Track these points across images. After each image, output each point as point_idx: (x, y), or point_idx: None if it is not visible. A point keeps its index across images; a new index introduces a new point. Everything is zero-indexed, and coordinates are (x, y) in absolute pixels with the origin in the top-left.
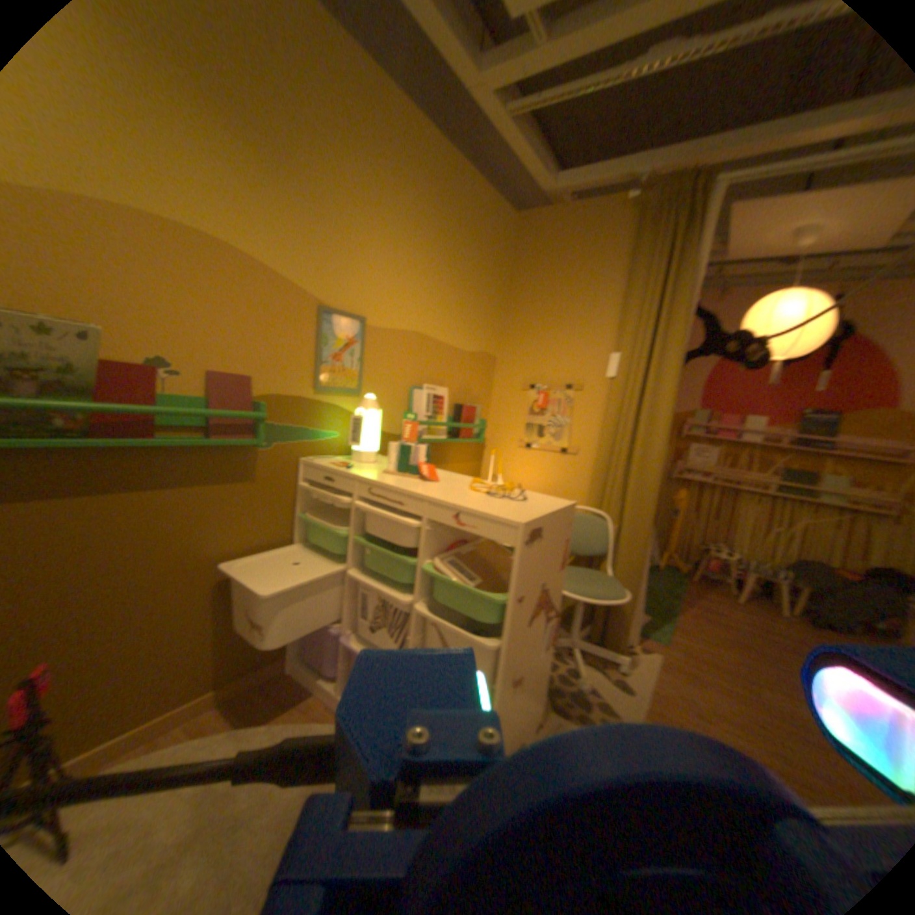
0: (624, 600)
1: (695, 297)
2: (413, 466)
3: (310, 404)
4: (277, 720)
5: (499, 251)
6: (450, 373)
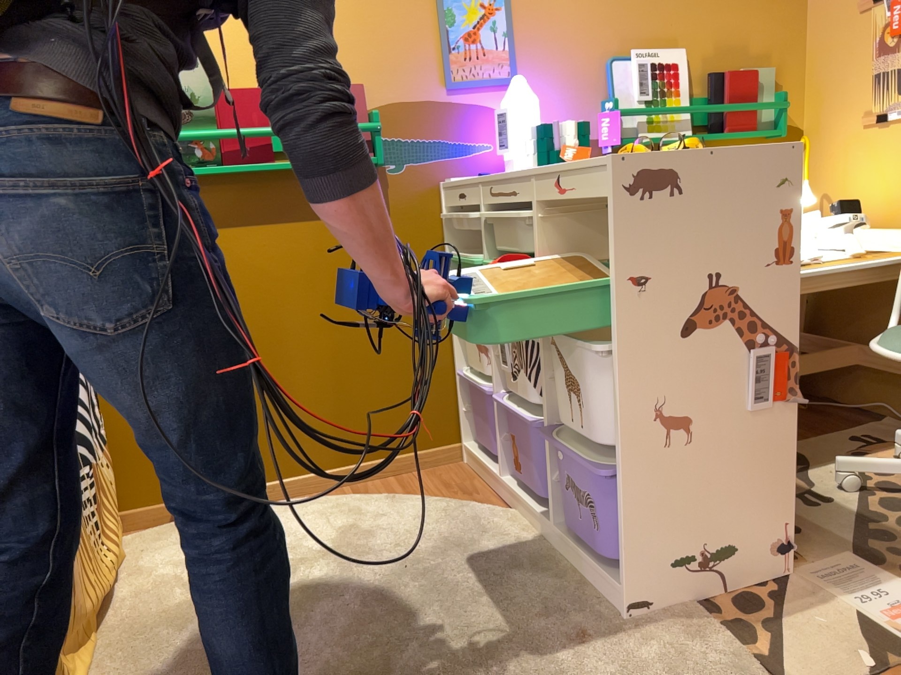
0: None
1: None
2: (558, 155)
3: (441, 109)
4: (435, 494)
5: None
6: (686, 22)
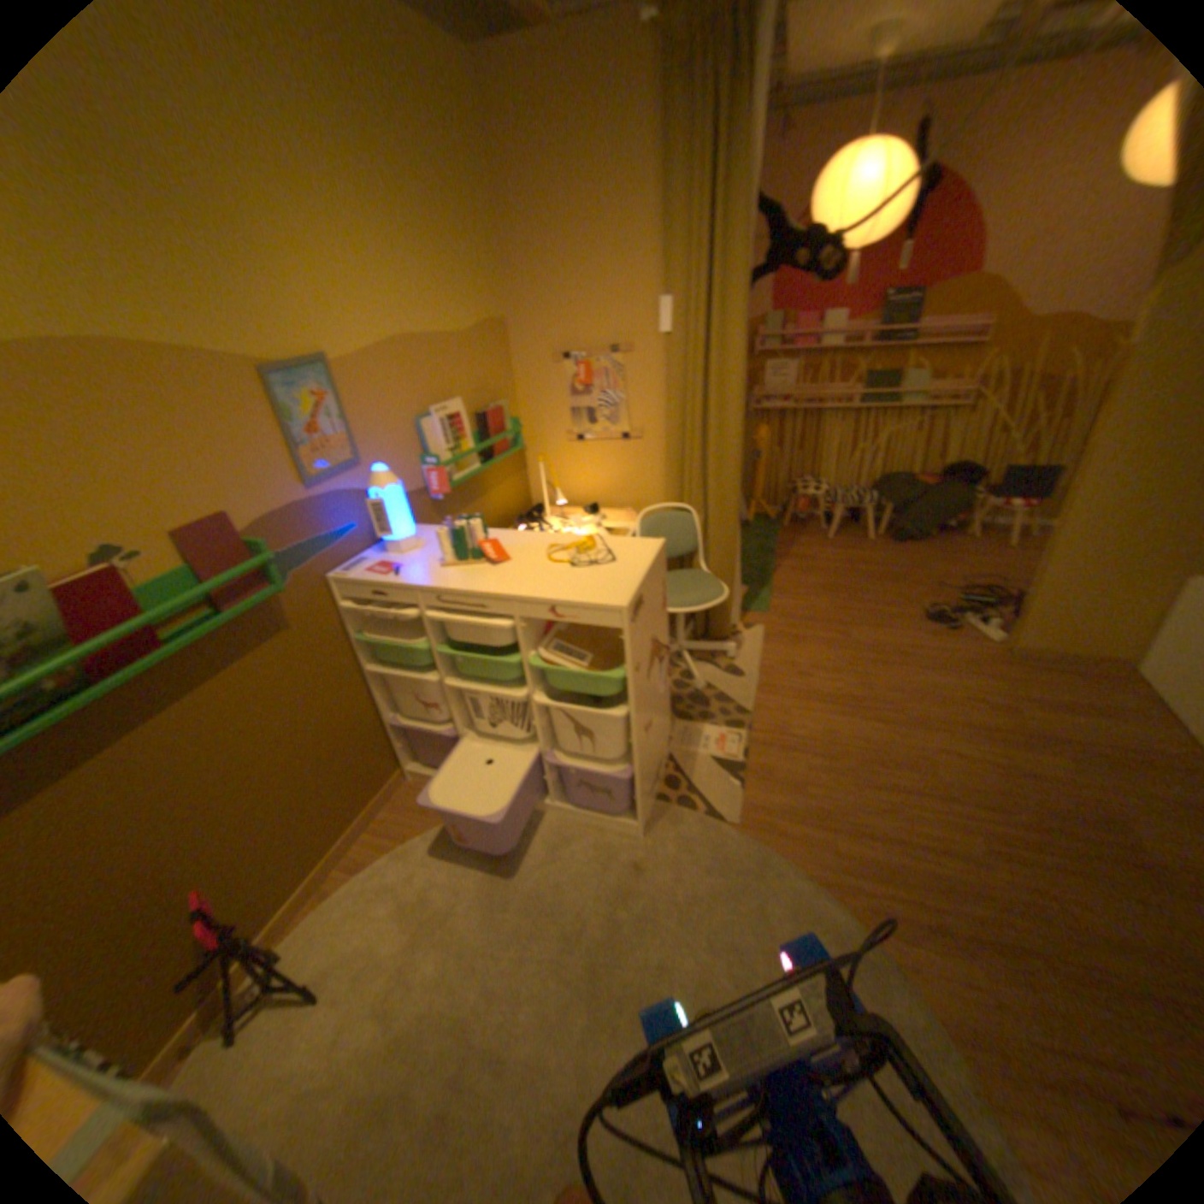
0: (721, 597)
1: (752, 202)
2: (471, 546)
3: (307, 507)
4: (425, 826)
5: (462, 140)
6: (455, 374)
